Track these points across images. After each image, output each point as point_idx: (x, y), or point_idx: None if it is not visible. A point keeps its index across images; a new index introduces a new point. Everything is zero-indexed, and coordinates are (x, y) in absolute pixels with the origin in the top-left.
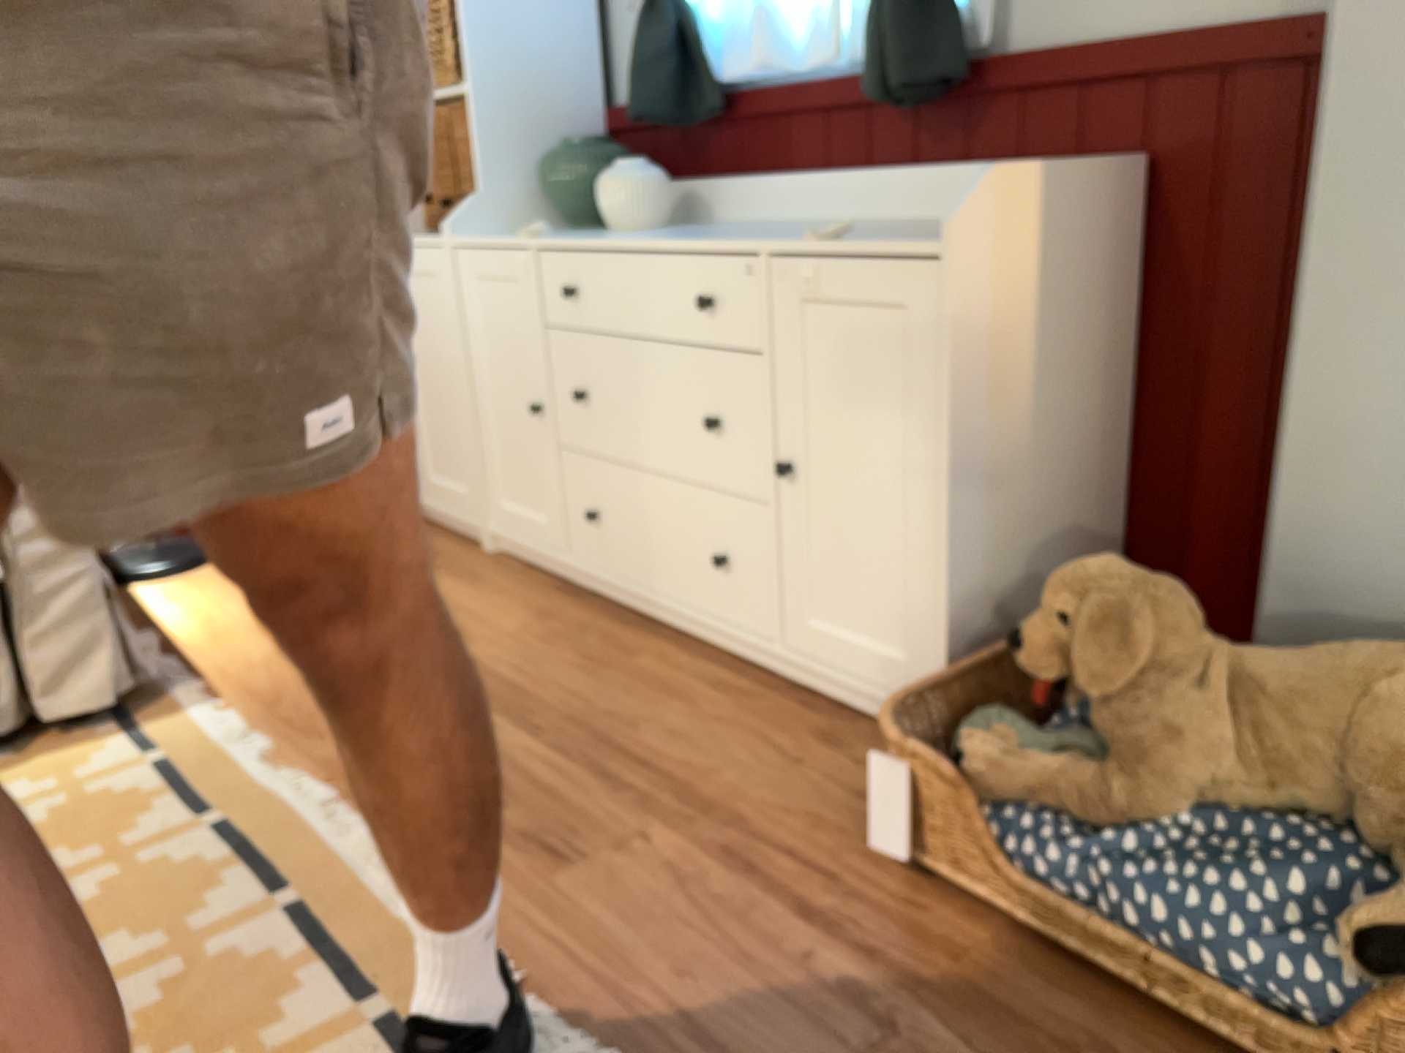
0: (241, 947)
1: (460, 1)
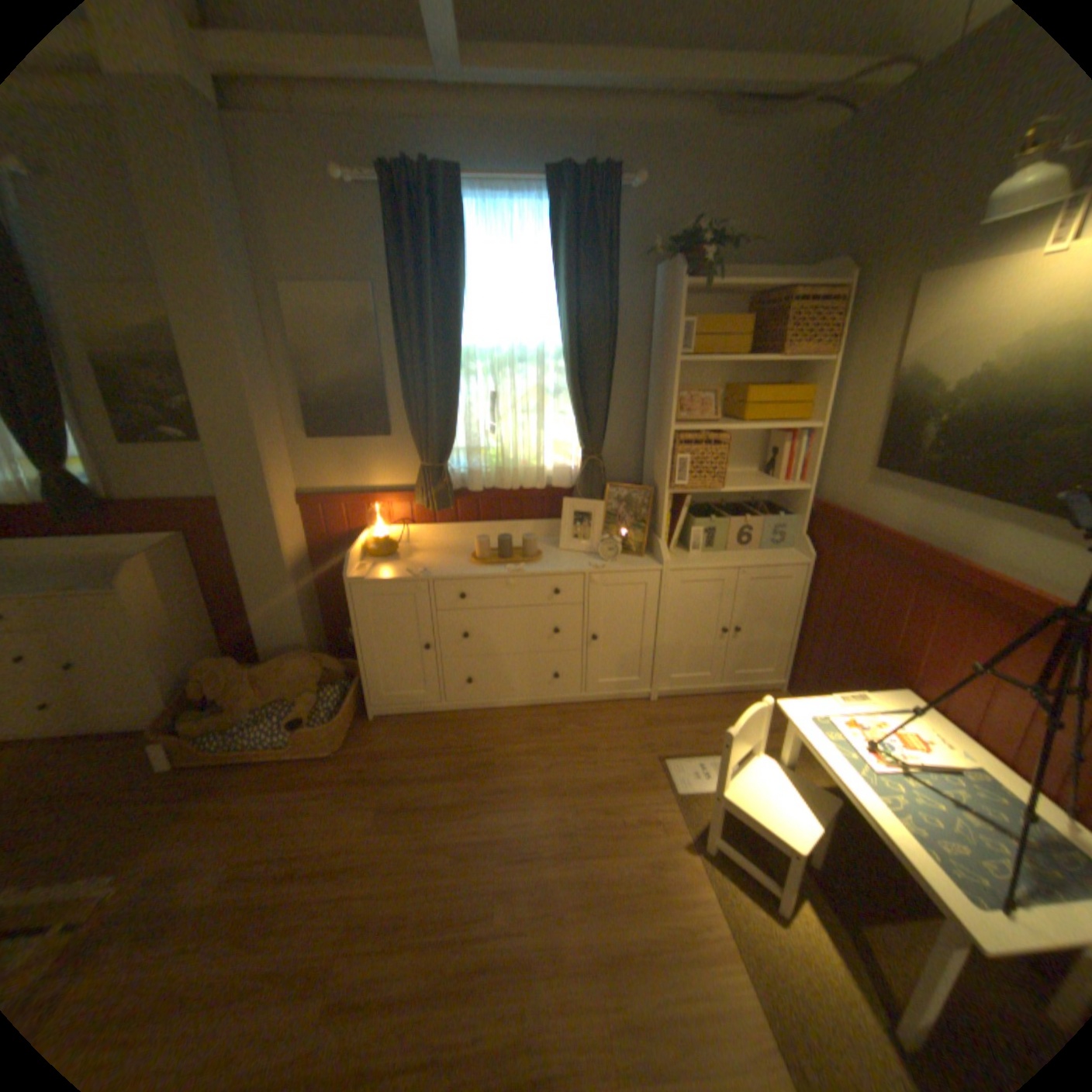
0: None
1: None
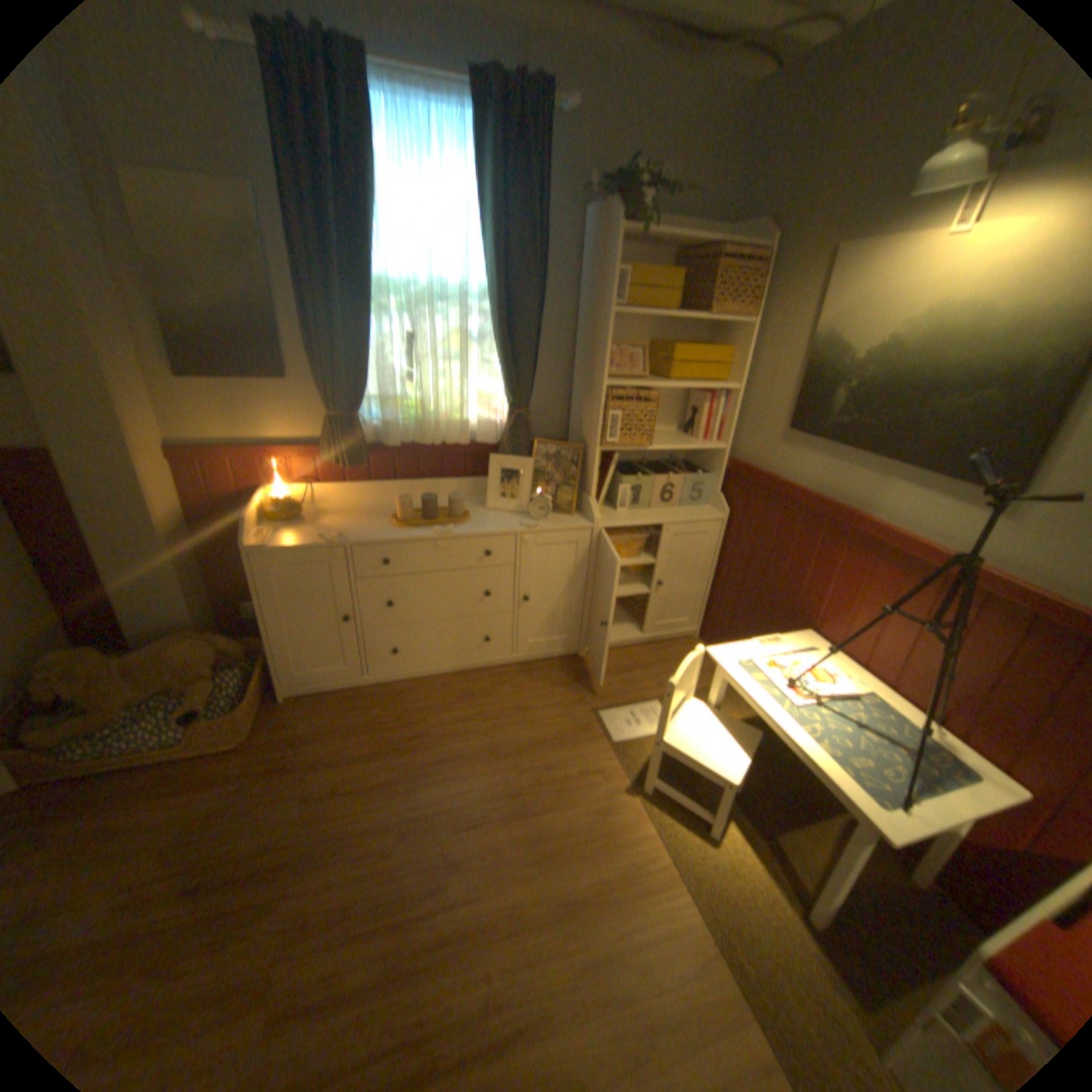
0: None
1: None
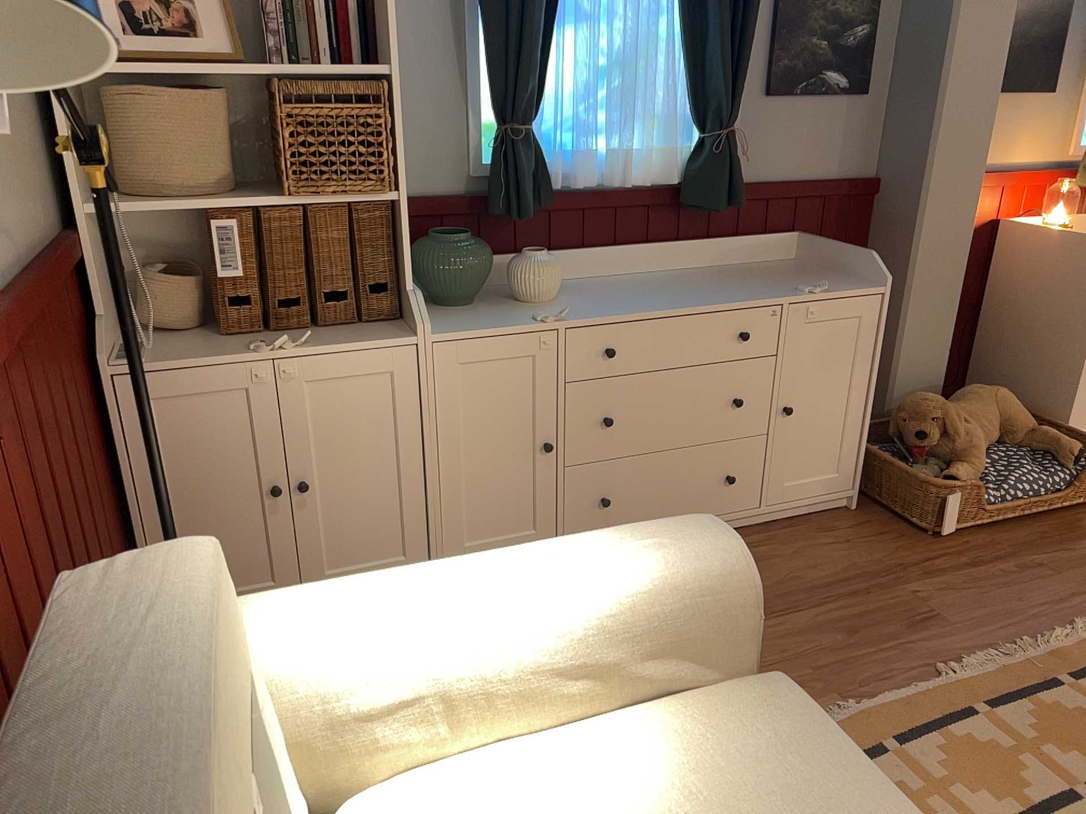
0: (1024, 725)
1: (398, 119)
